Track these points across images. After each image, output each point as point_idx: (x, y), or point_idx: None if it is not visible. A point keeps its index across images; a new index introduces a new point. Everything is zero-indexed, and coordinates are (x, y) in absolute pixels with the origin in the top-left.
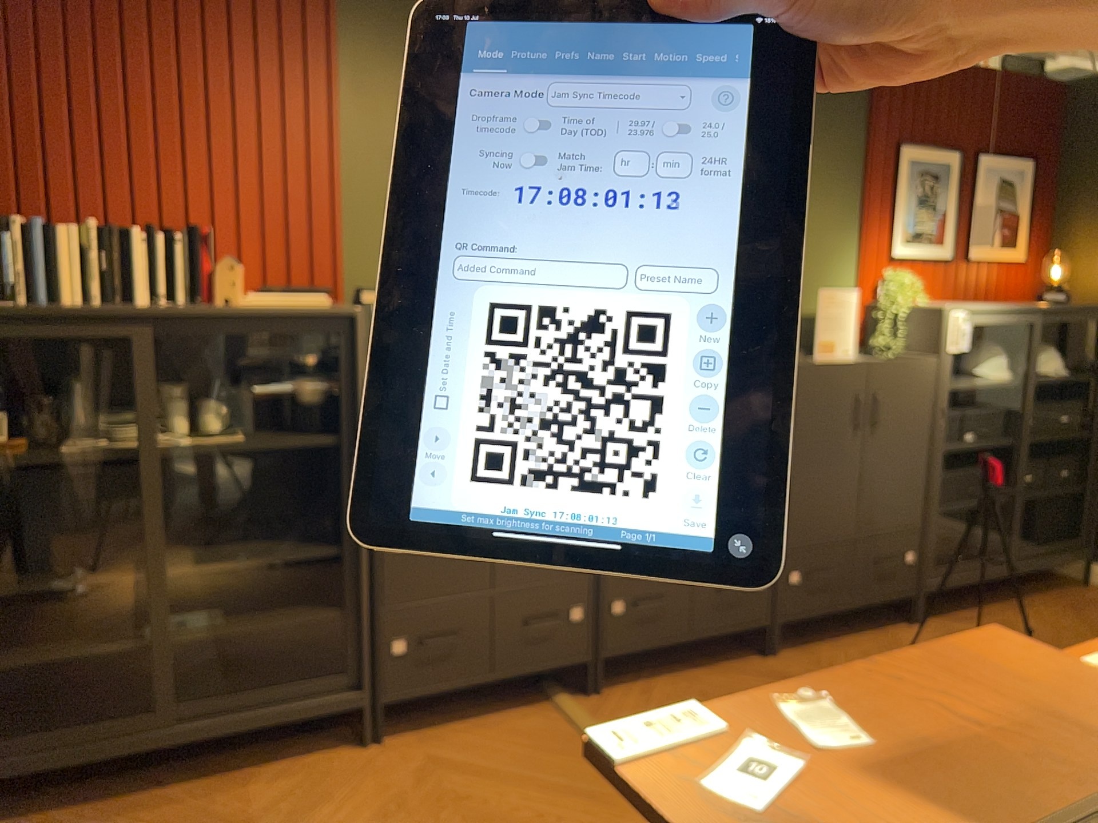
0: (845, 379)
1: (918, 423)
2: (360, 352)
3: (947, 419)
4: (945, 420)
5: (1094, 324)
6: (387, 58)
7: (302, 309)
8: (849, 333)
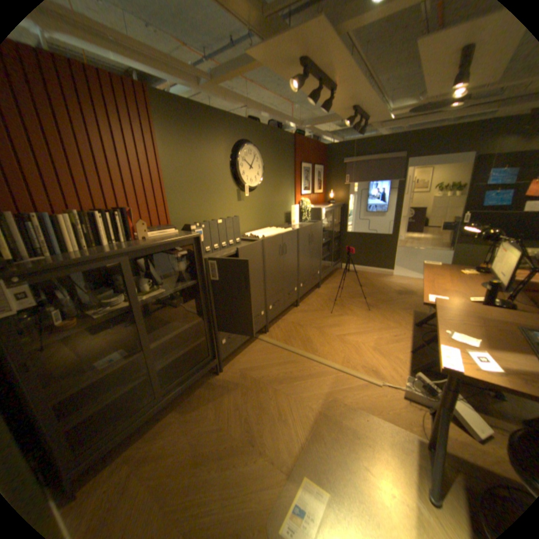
0: (307, 231)
1: (318, 239)
2: (202, 249)
3: (322, 237)
4: (322, 237)
5: (338, 208)
6: (171, 130)
7: (183, 237)
8: (297, 217)
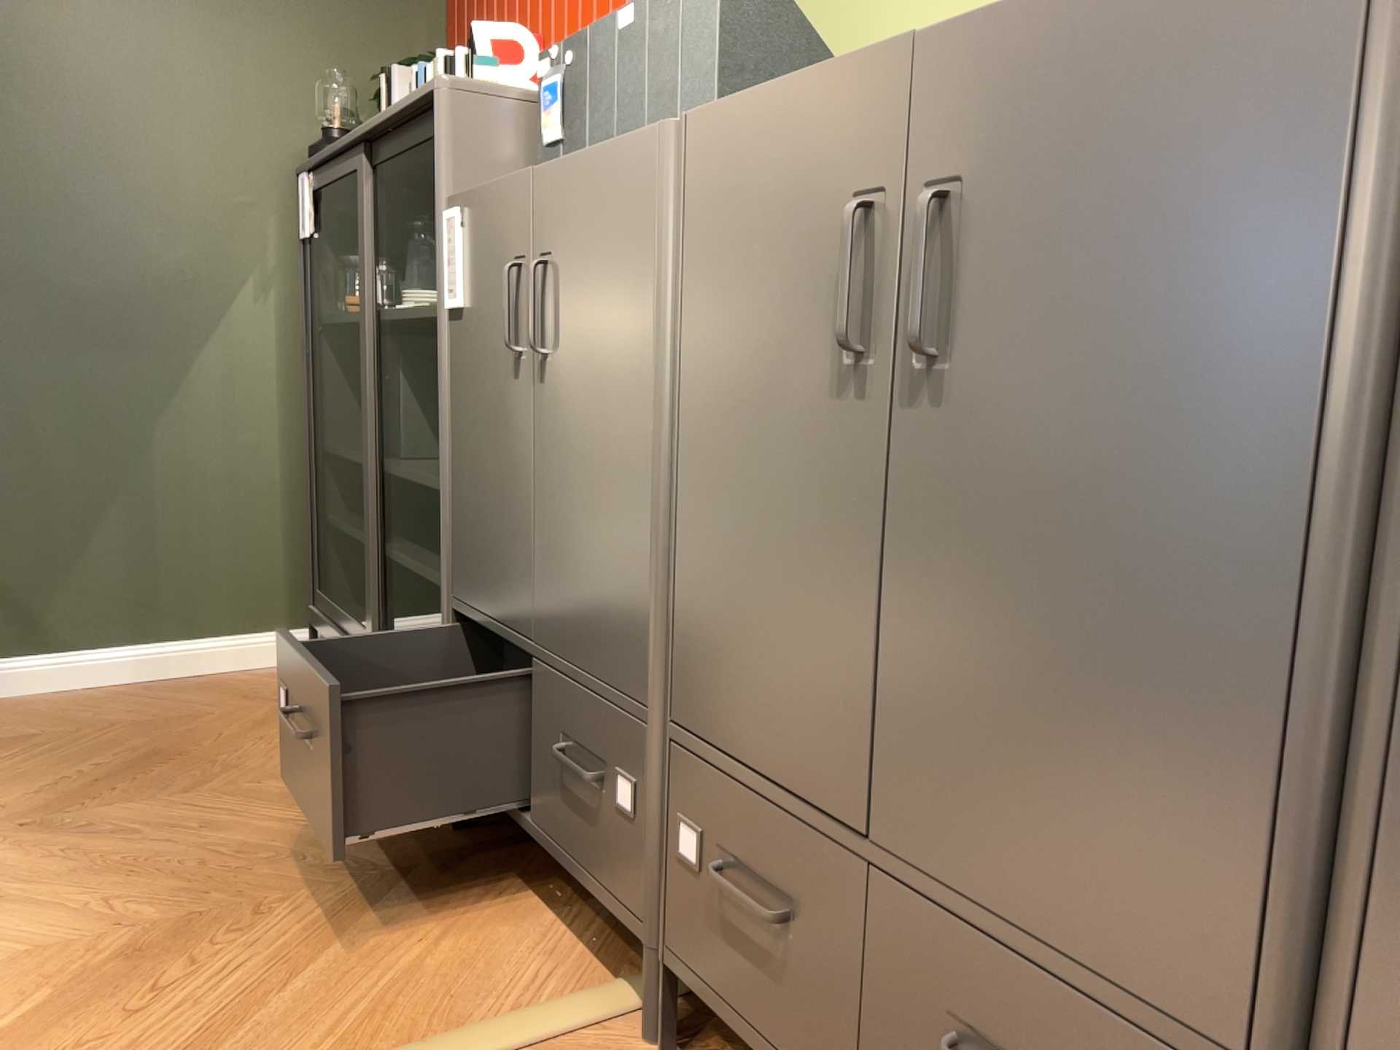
0: None
1: None
2: (441, 155)
3: None
4: None
5: None
6: None
7: (411, 100)
8: None
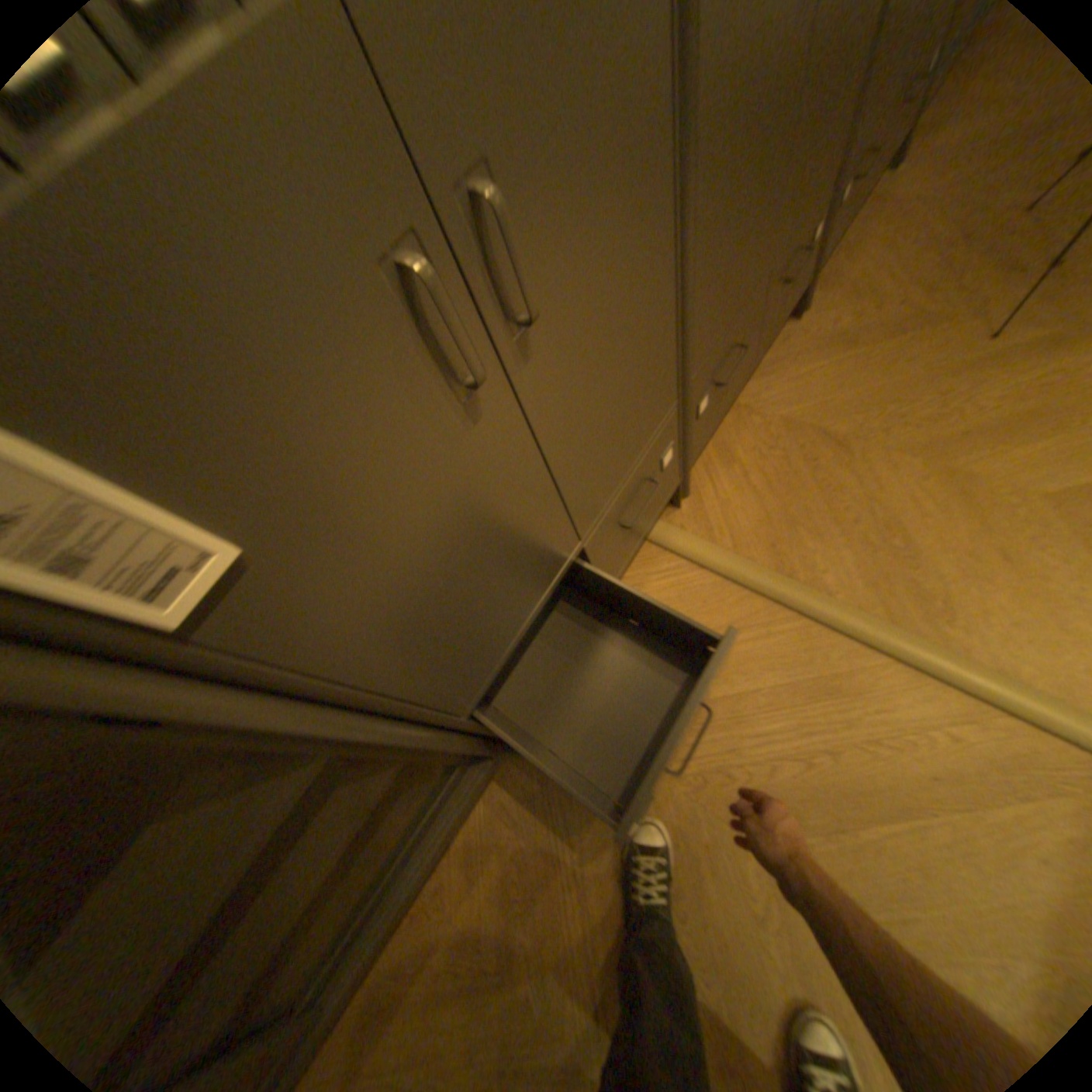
0: None
1: None
2: None
3: None
4: None
5: None
6: None
7: None
8: None
